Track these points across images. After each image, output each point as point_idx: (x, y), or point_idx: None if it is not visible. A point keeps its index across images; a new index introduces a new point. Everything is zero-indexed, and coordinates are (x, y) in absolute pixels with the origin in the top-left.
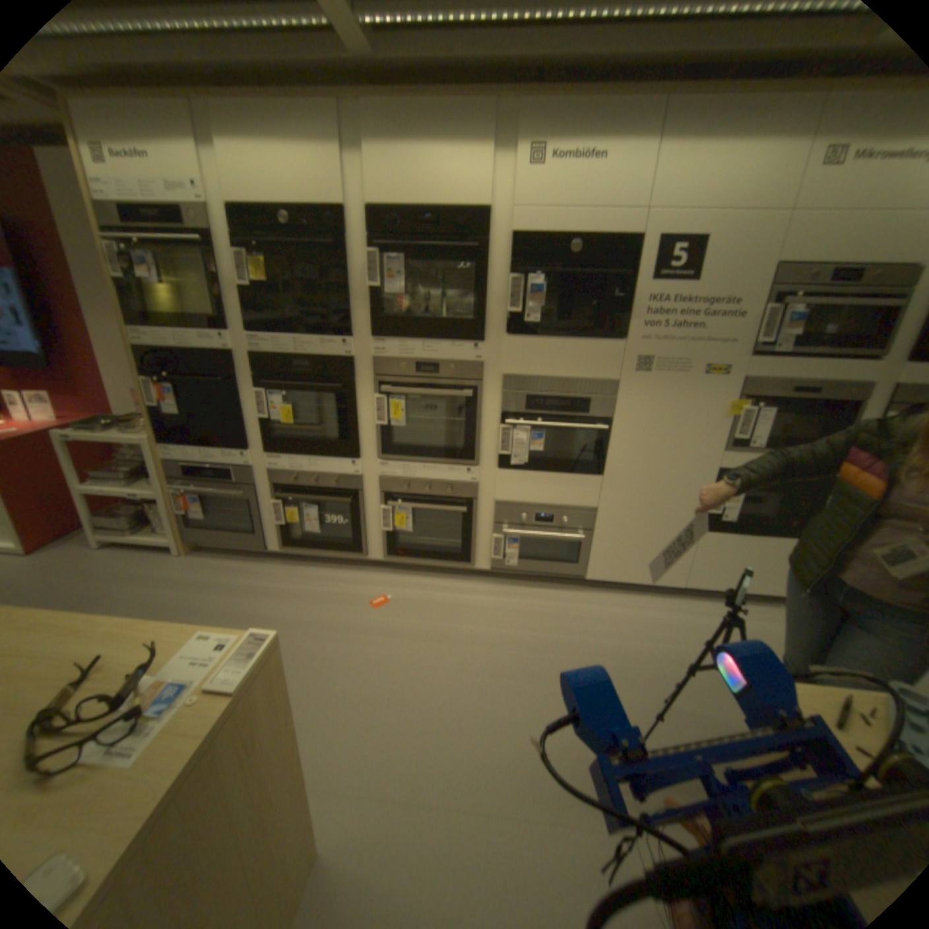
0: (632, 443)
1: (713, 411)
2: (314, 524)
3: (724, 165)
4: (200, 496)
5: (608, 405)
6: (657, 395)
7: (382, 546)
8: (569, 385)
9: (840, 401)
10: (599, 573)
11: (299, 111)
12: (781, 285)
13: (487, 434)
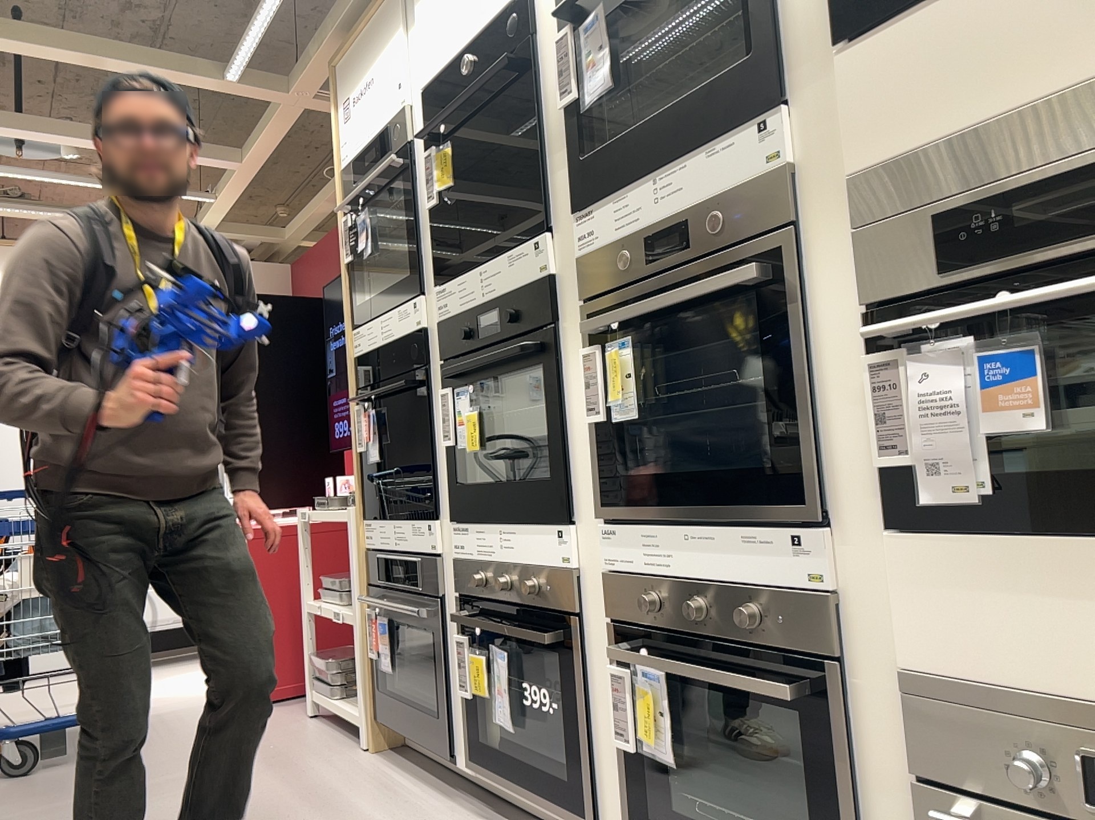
0: None
1: None
2: (505, 700)
3: None
4: (393, 617)
5: None
6: None
7: (628, 805)
8: None
9: None
10: None
11: None
12: None
13: (840, 397)
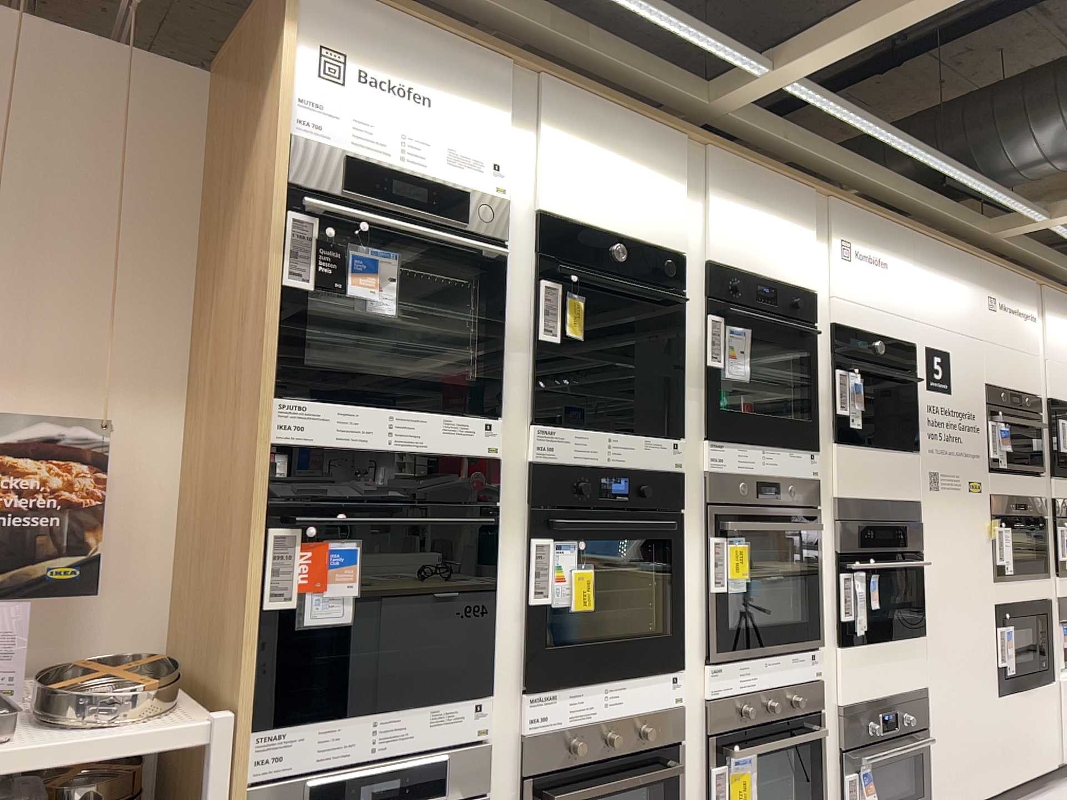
0: (938, 580)
1: (978, 532)
2: None
3: (945, 295)
4: None
5: (918, 532)
6: (945, 516)
7: None
8: (888, 507)
9: (1030, 516)
10: (940, 798)
11: (651, 132)
12: (987, 404)
13: (823, 588)
